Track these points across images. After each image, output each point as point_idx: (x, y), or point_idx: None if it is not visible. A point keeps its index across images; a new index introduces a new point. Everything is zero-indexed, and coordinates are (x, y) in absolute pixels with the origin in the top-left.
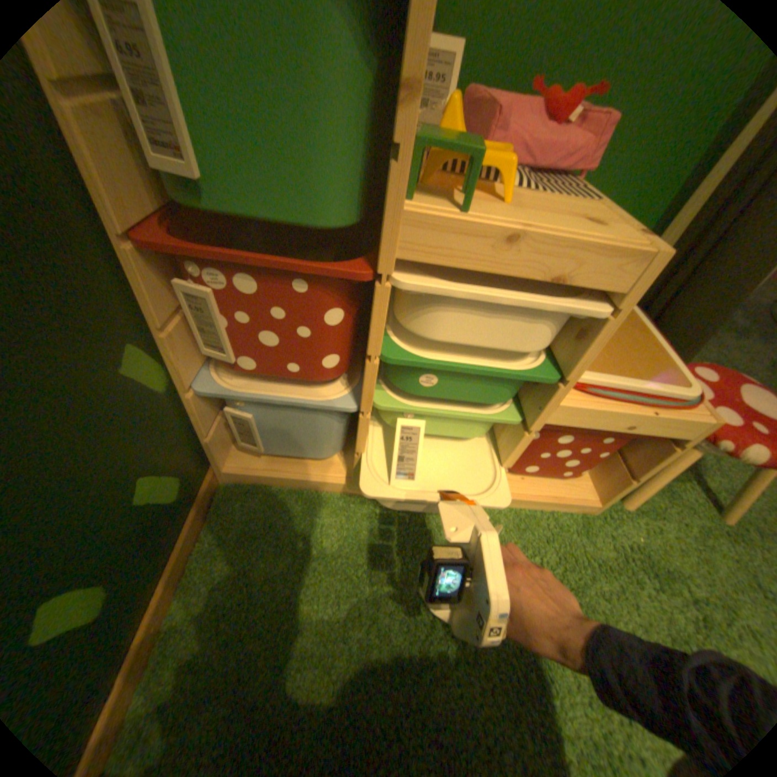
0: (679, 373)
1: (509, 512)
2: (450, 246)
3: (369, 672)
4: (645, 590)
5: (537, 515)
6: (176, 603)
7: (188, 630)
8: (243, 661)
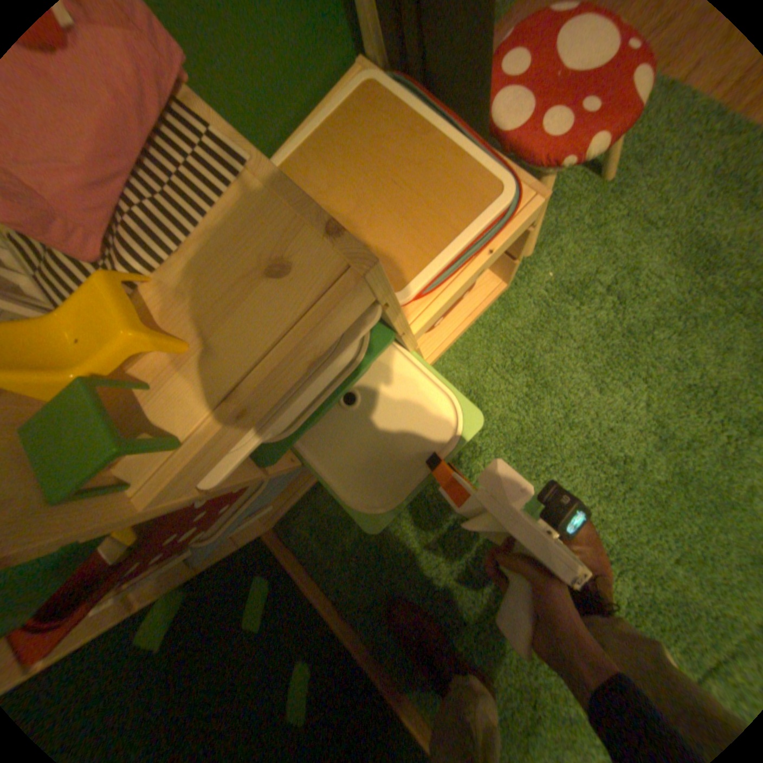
0: (484, 171)
1: (447, 353)
2: (205, 453)
3: (446, 528)
4: (569, 316)
5: (467, 335)
6: (328, 596)
7: (348, 598)
8: (386, 583)
